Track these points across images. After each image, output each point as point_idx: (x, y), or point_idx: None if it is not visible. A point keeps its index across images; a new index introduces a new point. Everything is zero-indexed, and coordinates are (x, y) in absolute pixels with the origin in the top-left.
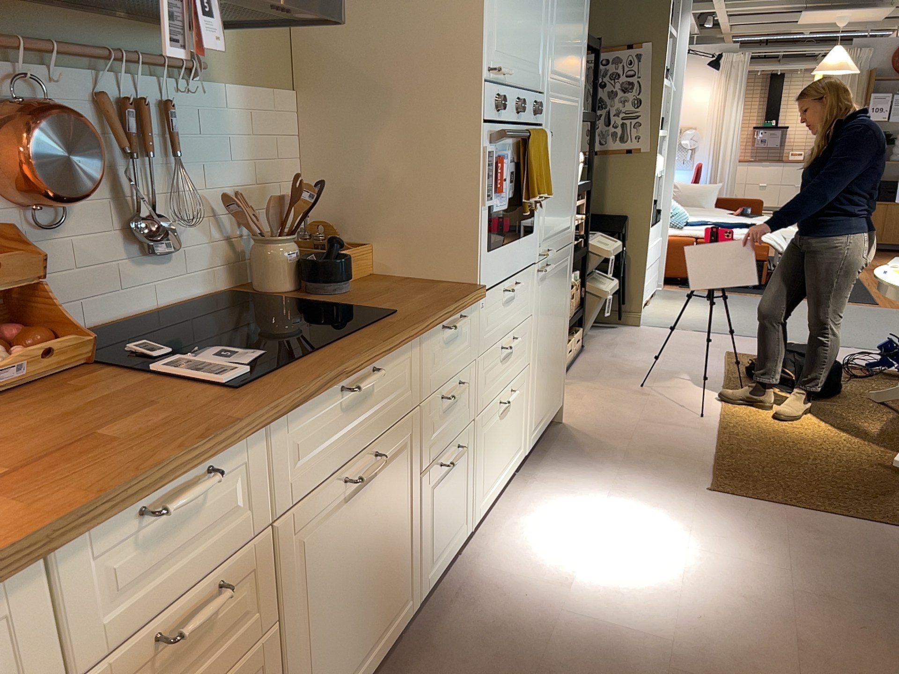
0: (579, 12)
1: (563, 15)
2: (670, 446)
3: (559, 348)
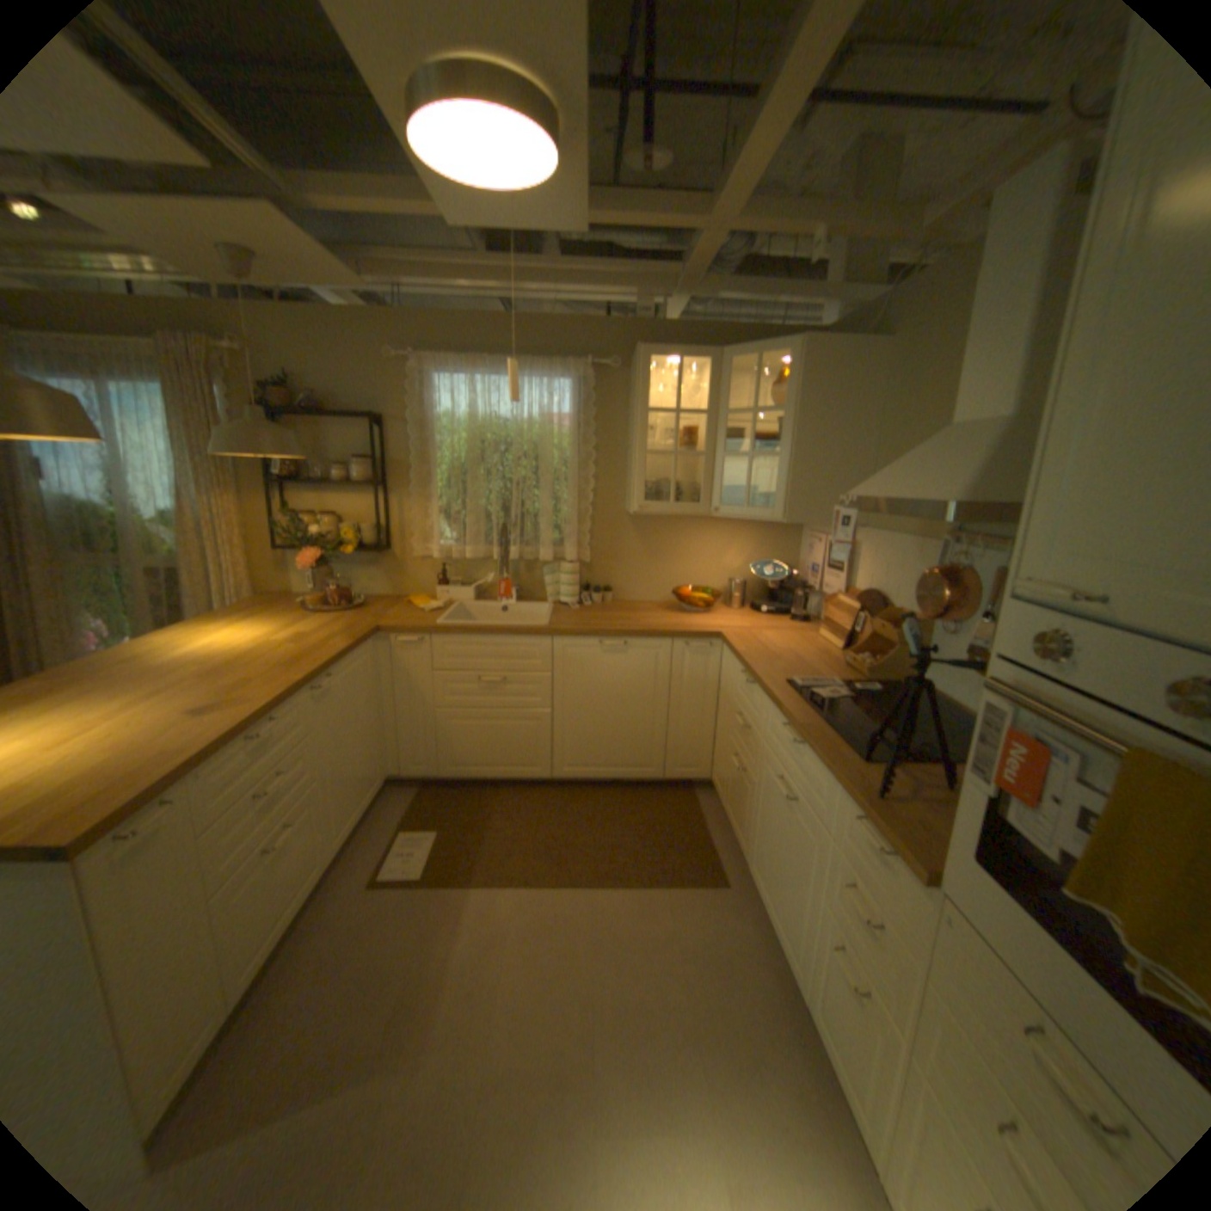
0: None
1: None
2: None
3: None
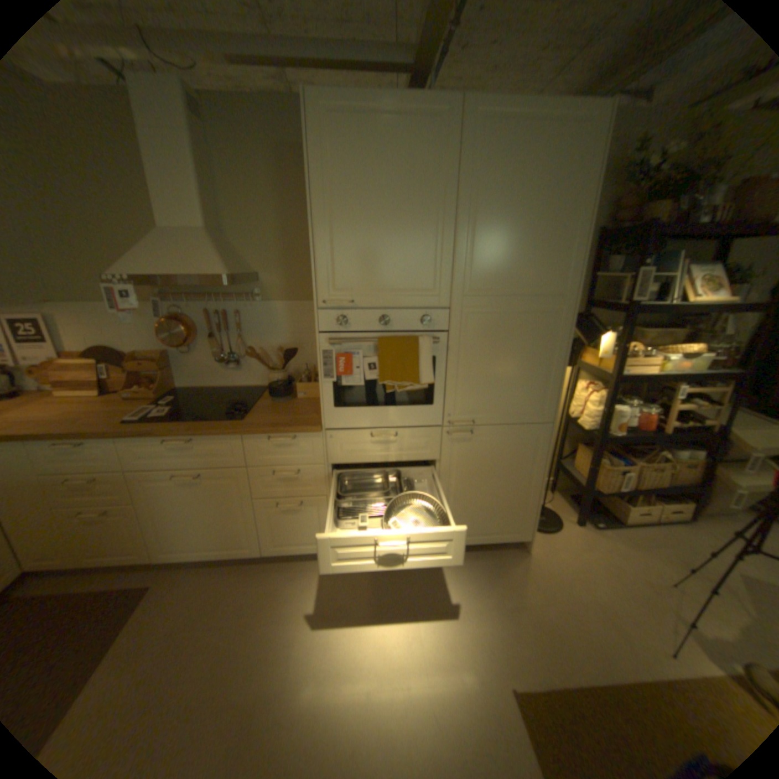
0: (551, 229)
1: (493, 241)
2: (571, 642)
3: (516, 498)
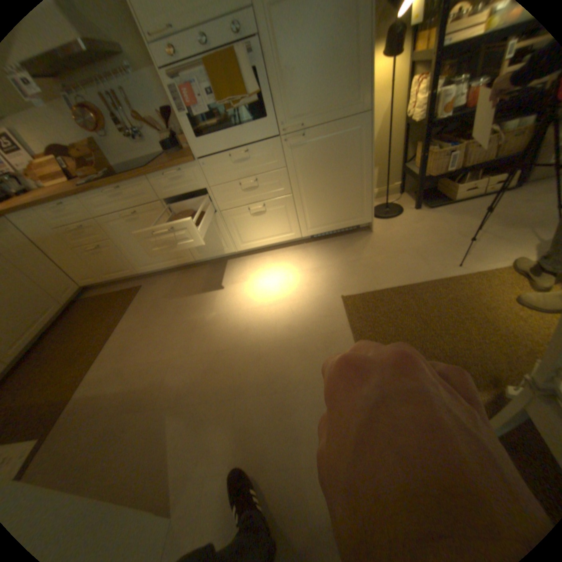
0: None
1: None
2: (388, 269)
3: (352, 187)
